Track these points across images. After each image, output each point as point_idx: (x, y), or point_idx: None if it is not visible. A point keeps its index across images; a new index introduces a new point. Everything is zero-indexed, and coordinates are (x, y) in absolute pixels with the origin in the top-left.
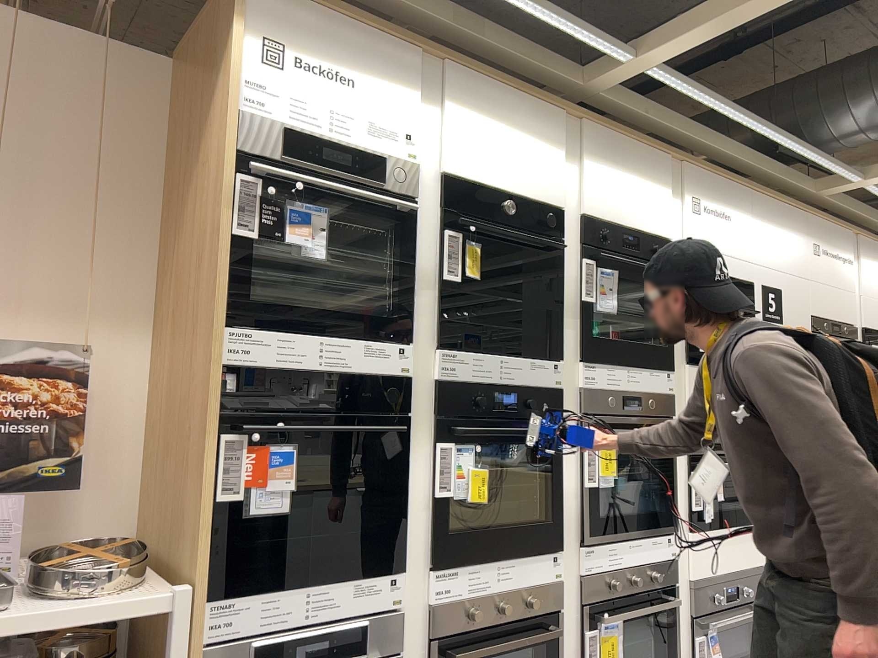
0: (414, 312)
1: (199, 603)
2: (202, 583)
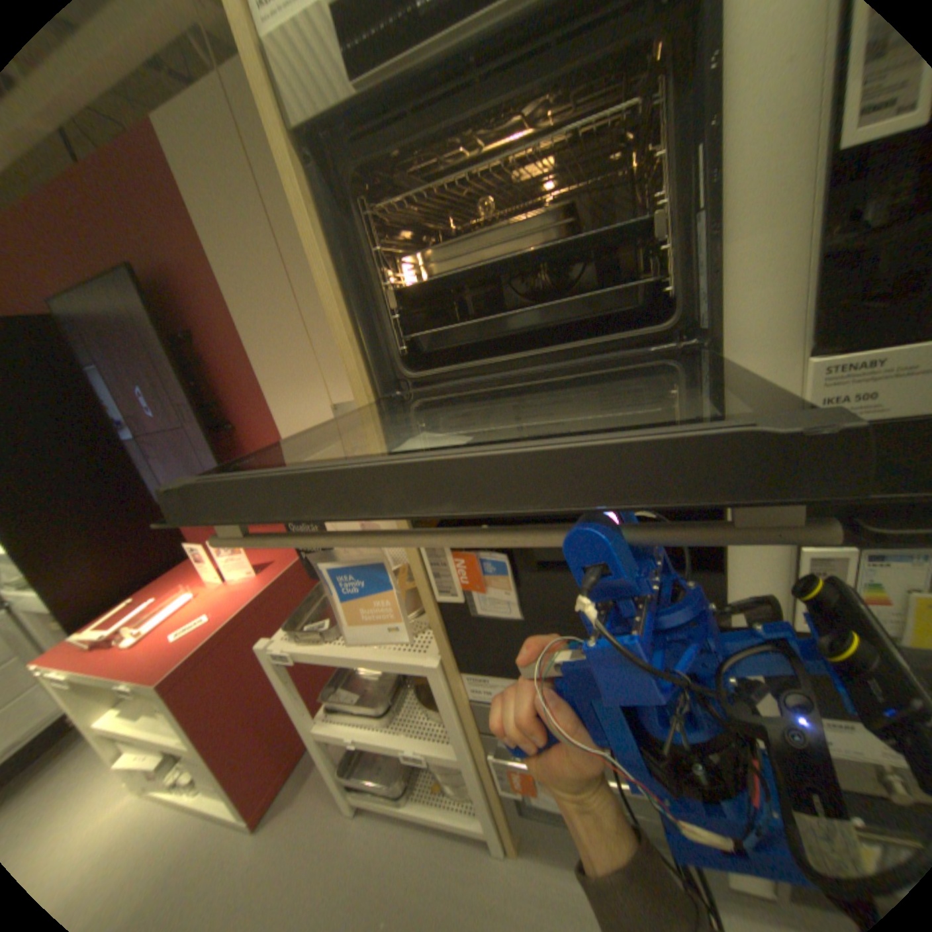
0: (731, 286)
1: (452, 677)
2: (450, 663)
